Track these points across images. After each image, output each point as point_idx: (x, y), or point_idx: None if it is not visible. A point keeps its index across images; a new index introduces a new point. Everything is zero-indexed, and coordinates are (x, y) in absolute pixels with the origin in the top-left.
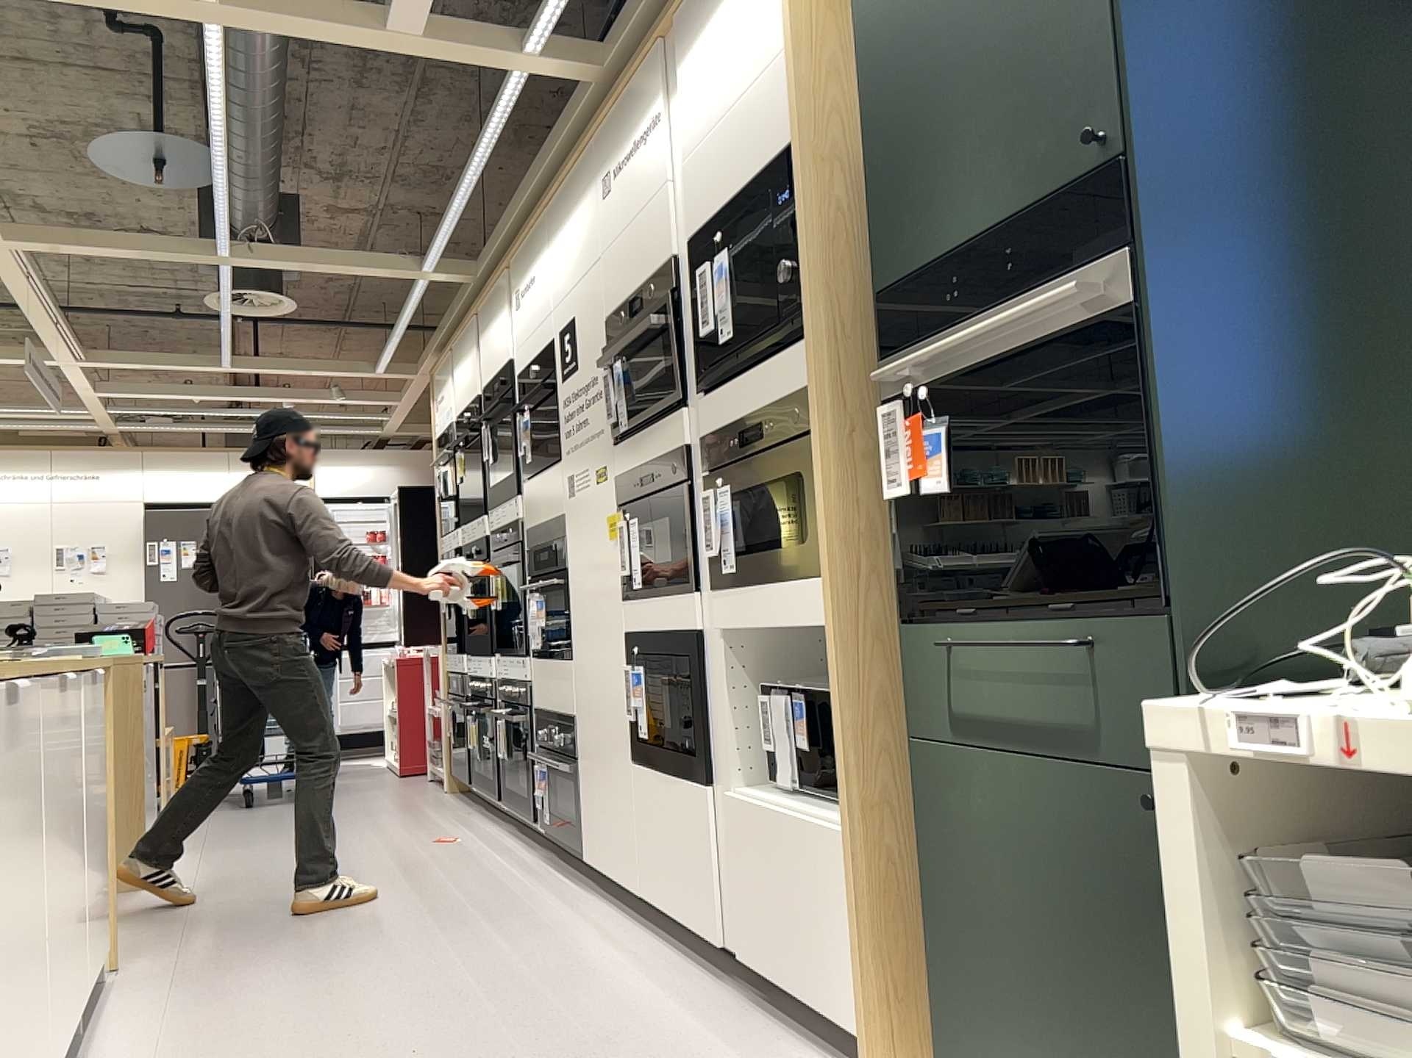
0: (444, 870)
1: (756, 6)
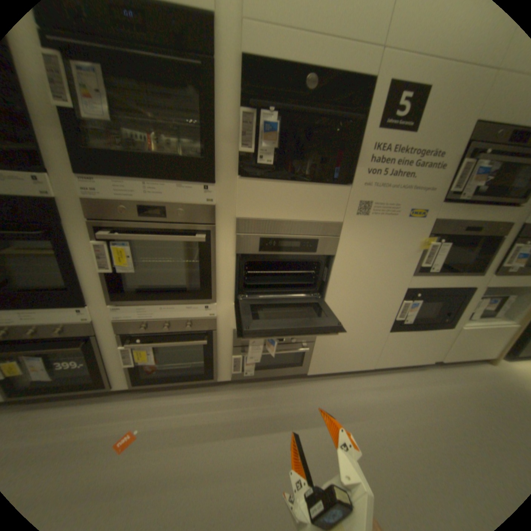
0: (225, 449)
1: None
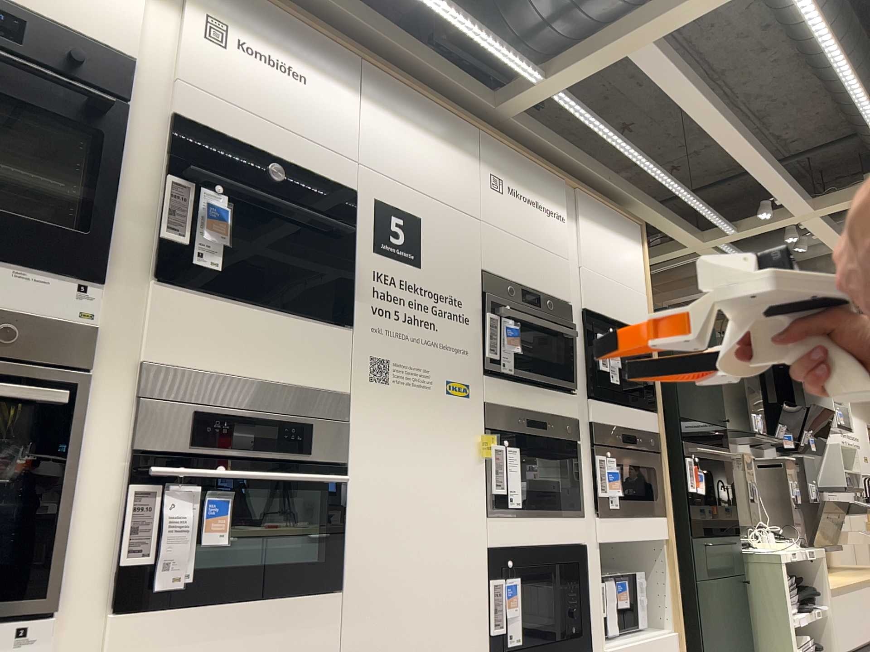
0: None
1: (629, 258)
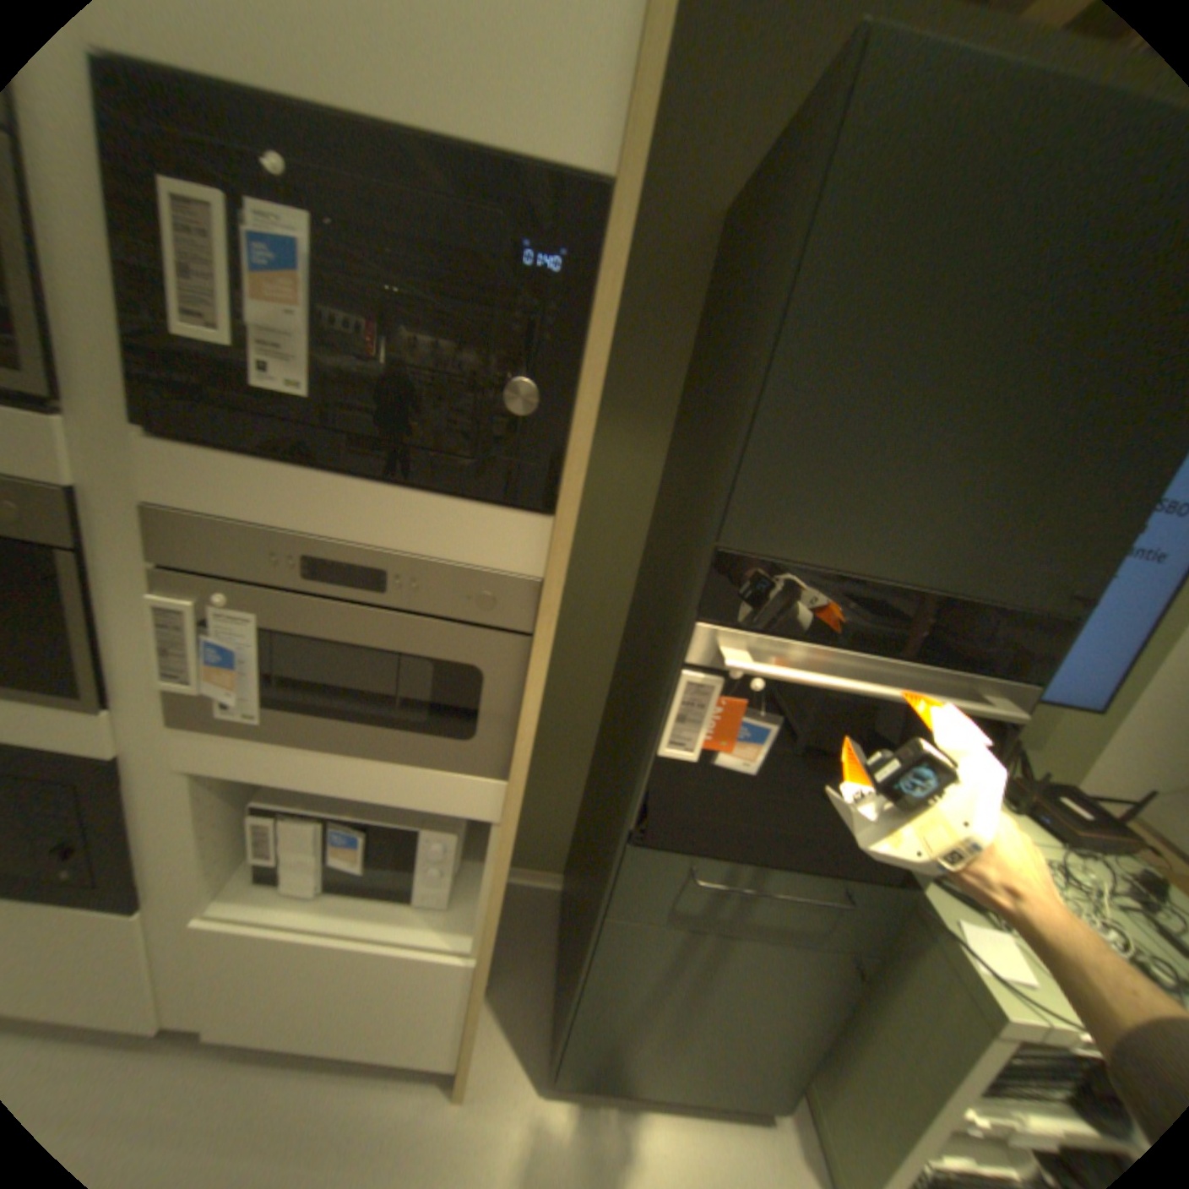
0: None
1: None
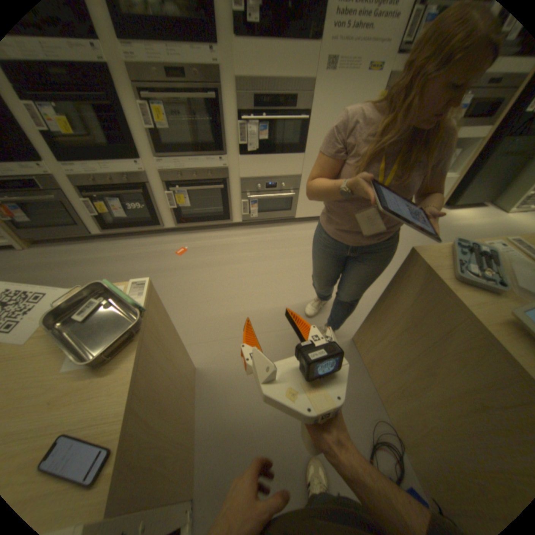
0: (242, 253)
1: None
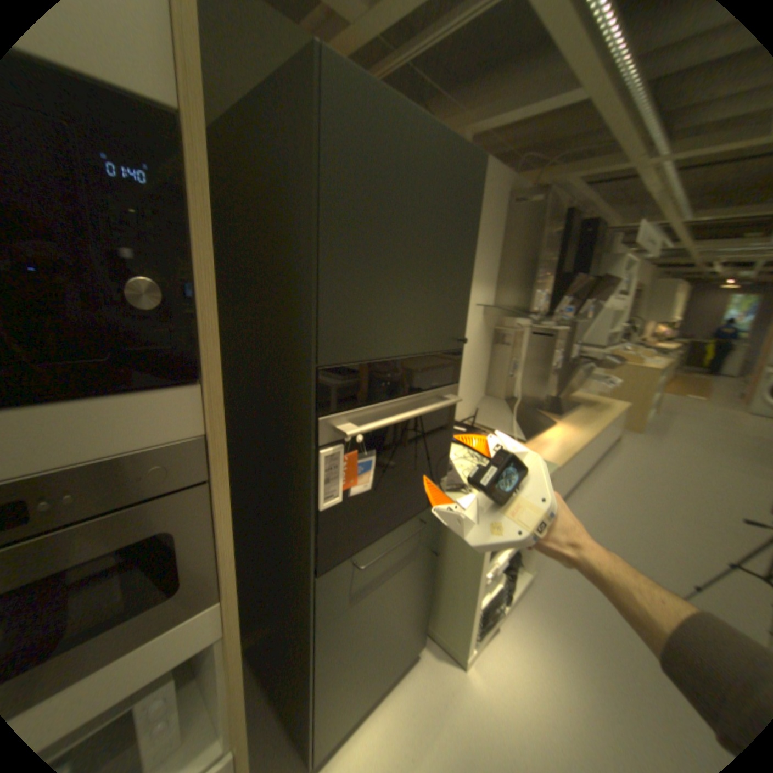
0: None
1: None
